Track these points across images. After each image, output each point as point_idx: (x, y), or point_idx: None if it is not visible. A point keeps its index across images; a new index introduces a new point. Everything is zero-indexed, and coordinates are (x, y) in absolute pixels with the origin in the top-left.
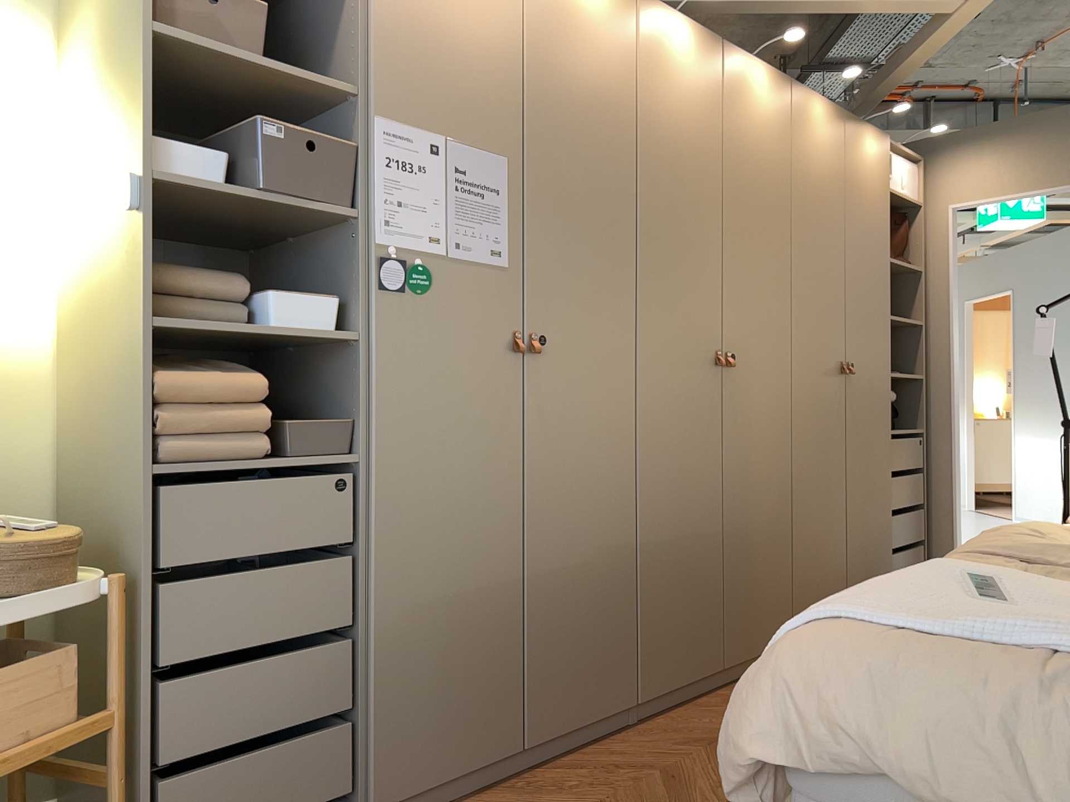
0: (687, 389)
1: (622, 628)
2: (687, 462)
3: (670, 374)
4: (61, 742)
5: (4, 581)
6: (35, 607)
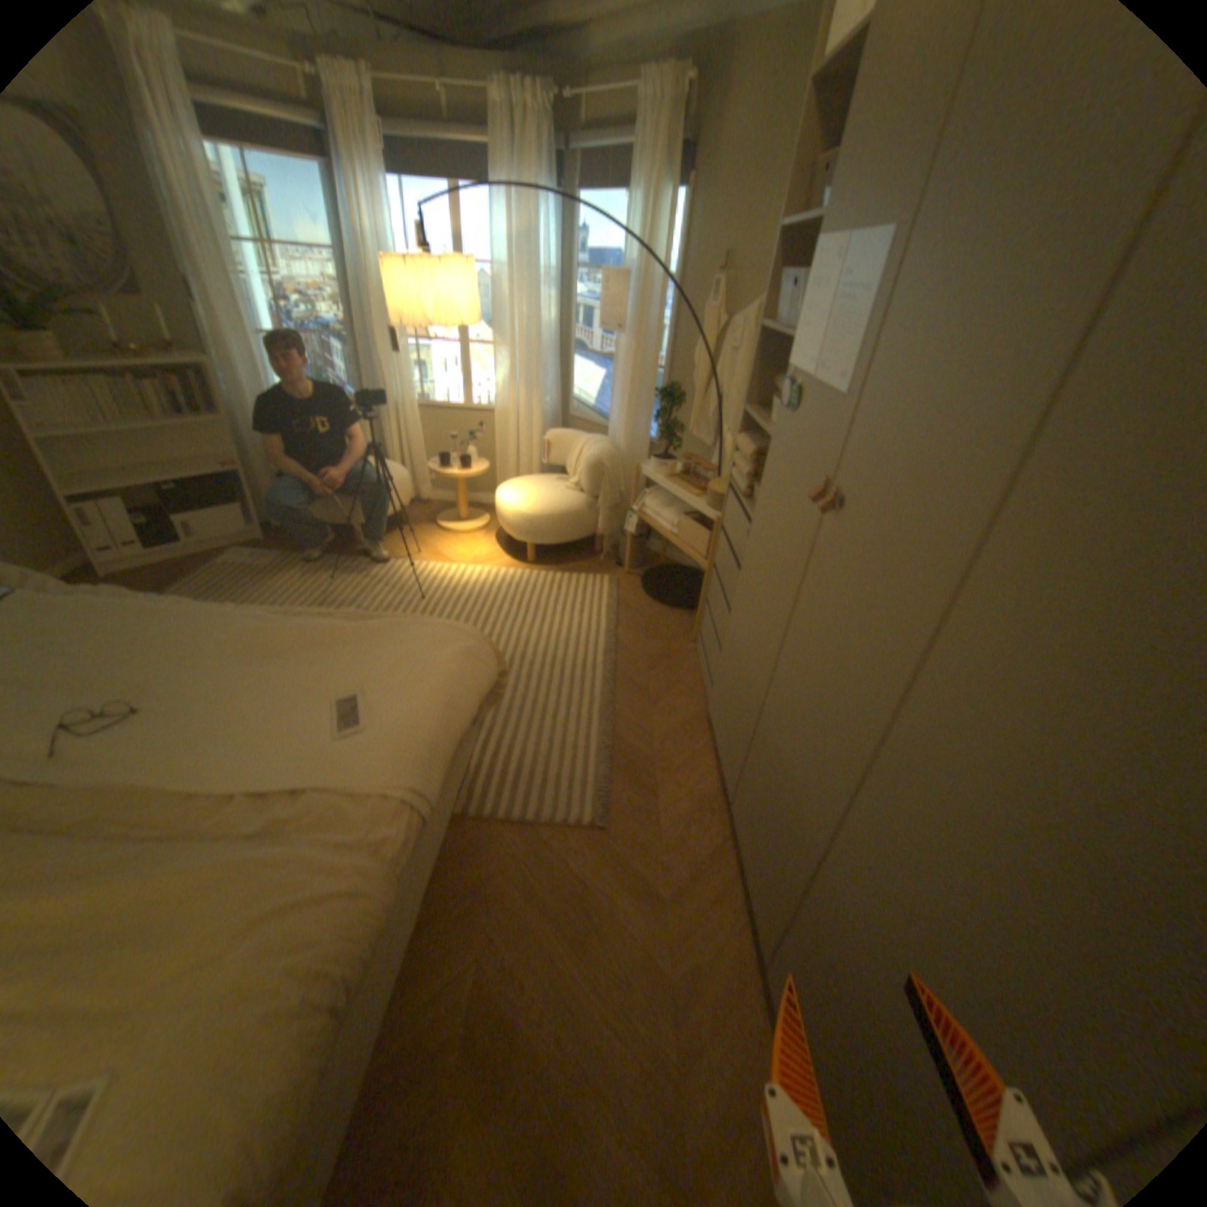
0: (1021, 837)
1: (781, 889)
2: (934, 943)
3: (988, 742)
4: (693, 559)
5: (707, 498)
6: (699, 509)
